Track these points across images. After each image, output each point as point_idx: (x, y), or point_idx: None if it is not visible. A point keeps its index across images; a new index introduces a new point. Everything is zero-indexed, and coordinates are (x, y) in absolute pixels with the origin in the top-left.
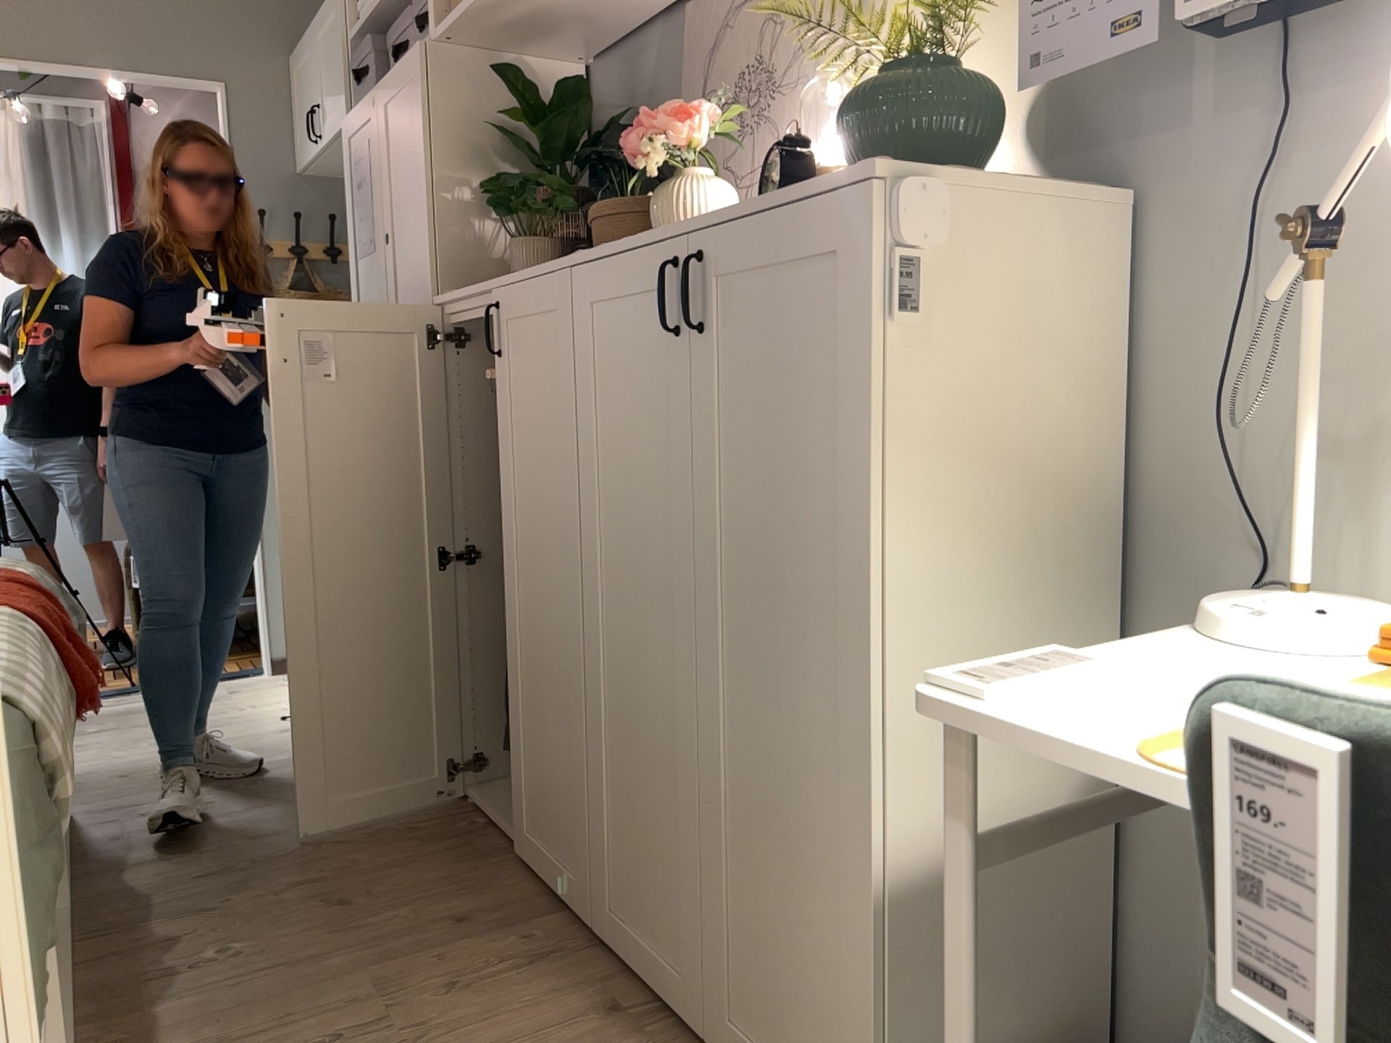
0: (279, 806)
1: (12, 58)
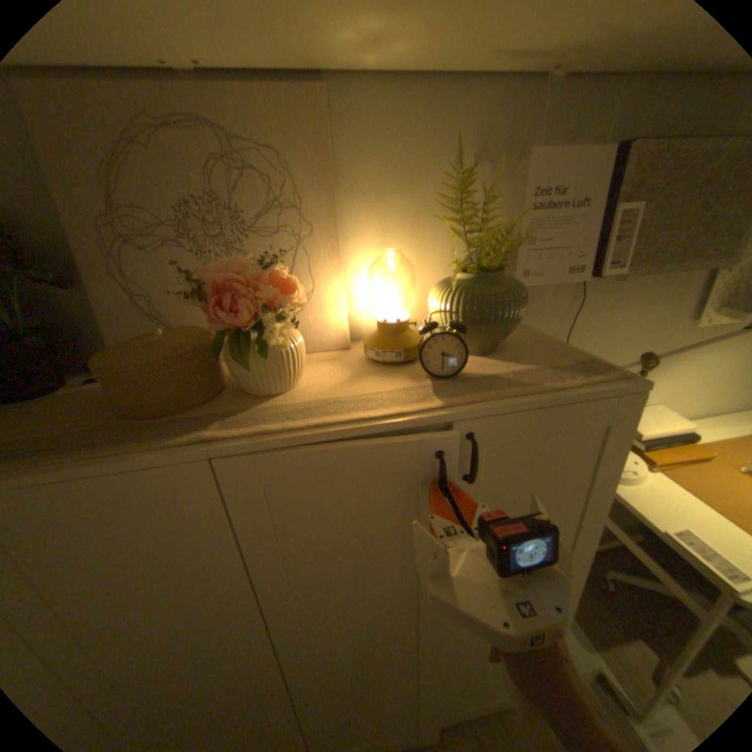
0: None
1: None
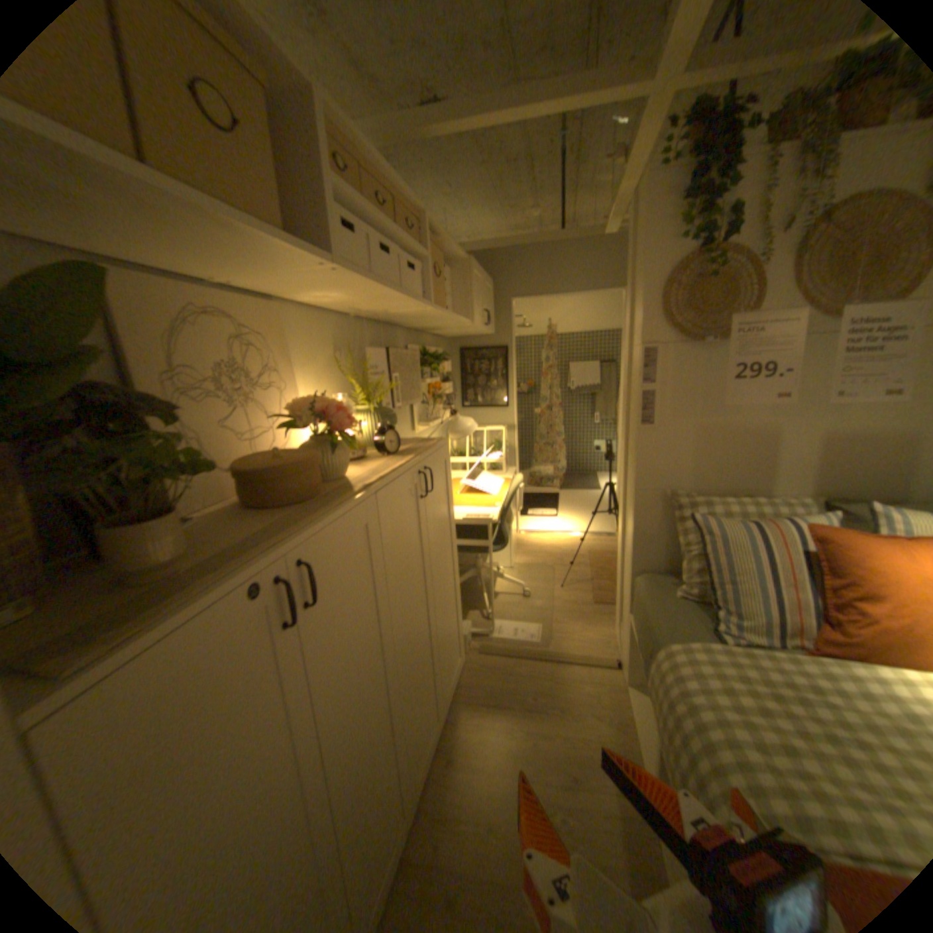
0: None
1: None
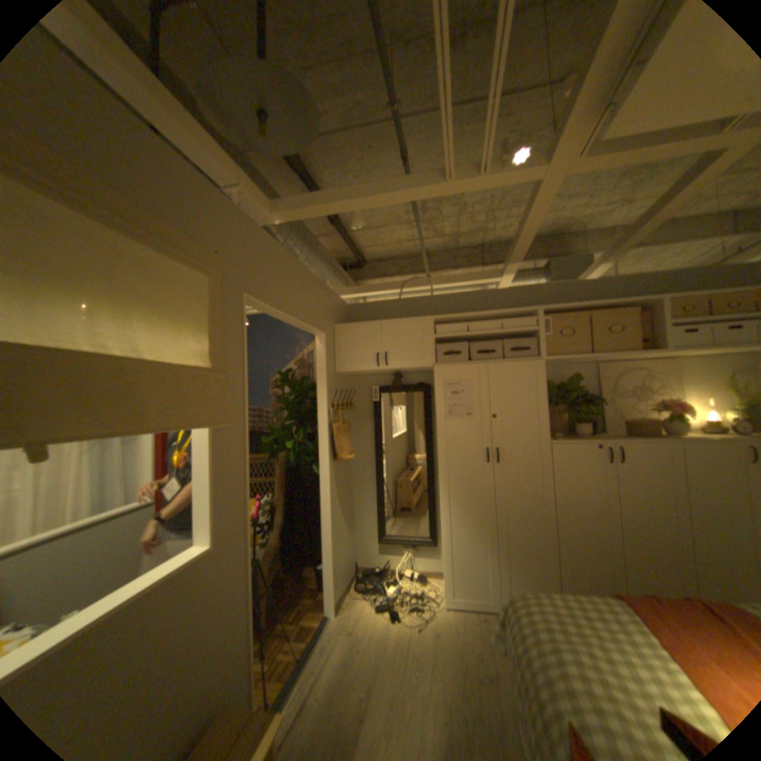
0: None
1: (284, 315)
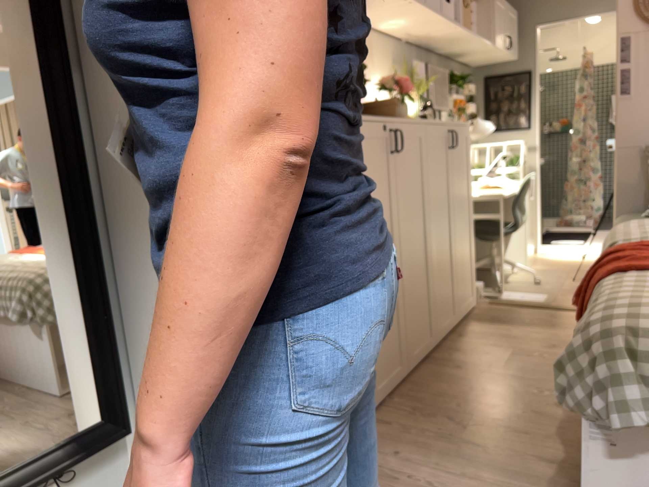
0: (439, 472)
1: None
